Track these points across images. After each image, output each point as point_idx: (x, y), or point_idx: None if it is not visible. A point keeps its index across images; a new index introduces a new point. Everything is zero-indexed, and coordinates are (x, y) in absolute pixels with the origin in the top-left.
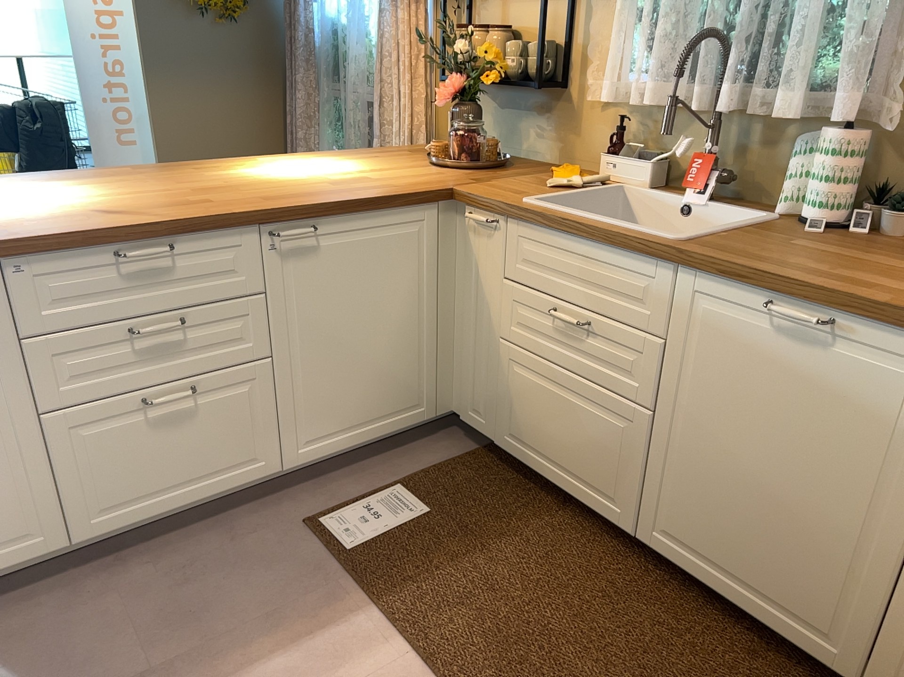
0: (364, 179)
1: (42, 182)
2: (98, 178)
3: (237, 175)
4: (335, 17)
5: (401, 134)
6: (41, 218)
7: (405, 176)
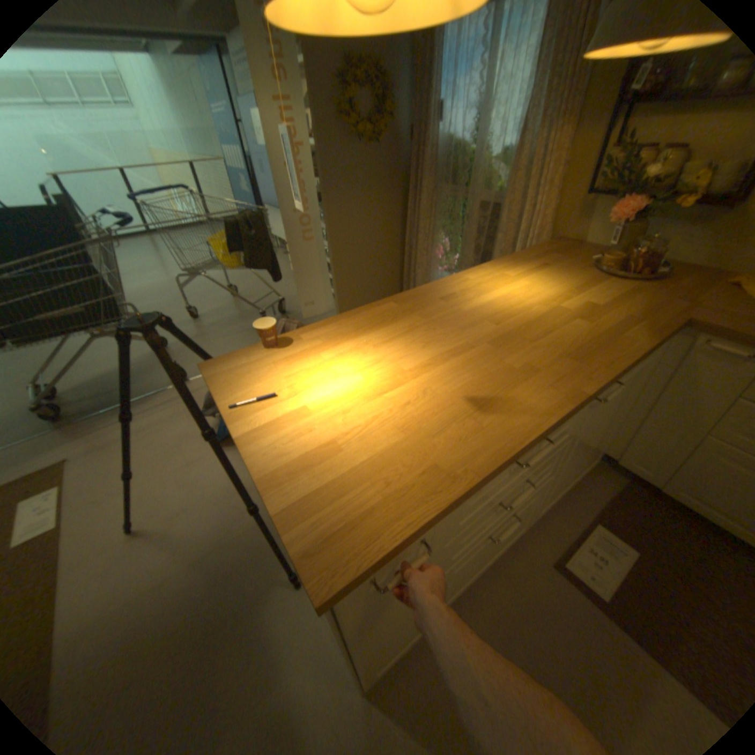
0: (596, 307)
1: (351, 335)
2: (386, 323)
3: (486, 307)
4: (454, 131)
5: (530, 233)
6: (433, 425)
7: (619, 297)
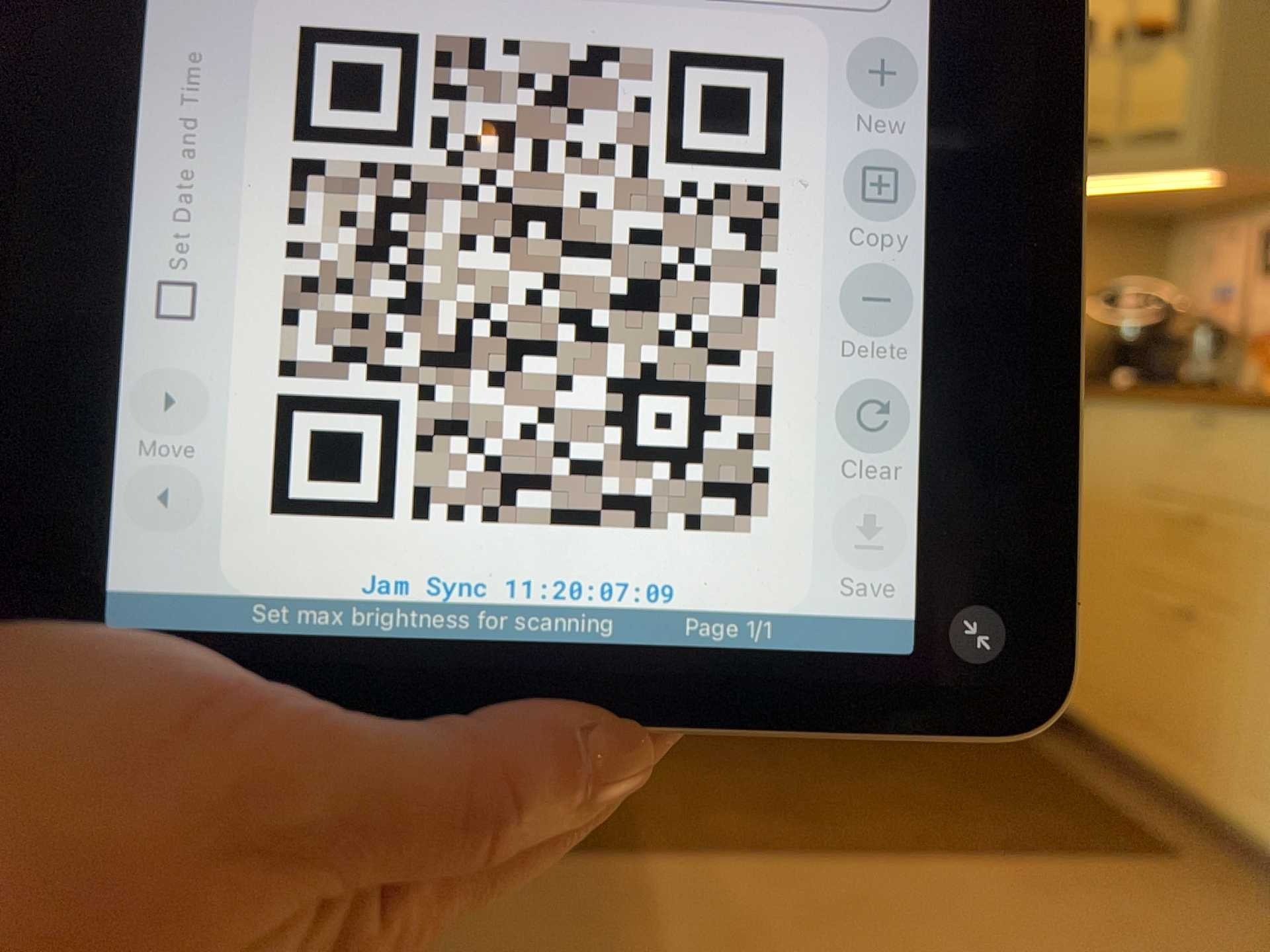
0: None
1: None
2: None
3: None
4: None
5: None
6: None
7: None
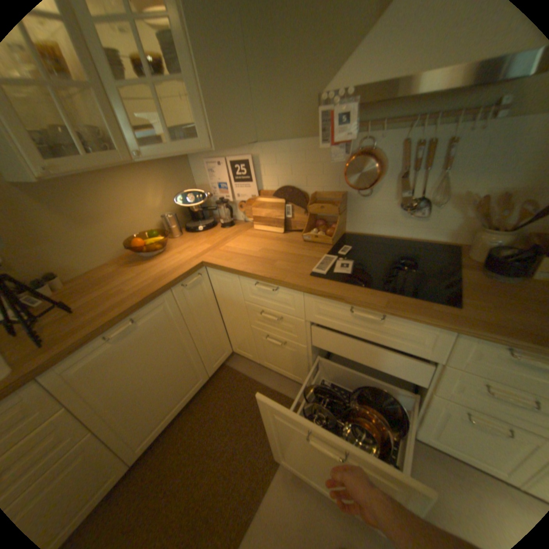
0: None
1: None
2: None
3: None
4: None
5: None
6: None
7: None
